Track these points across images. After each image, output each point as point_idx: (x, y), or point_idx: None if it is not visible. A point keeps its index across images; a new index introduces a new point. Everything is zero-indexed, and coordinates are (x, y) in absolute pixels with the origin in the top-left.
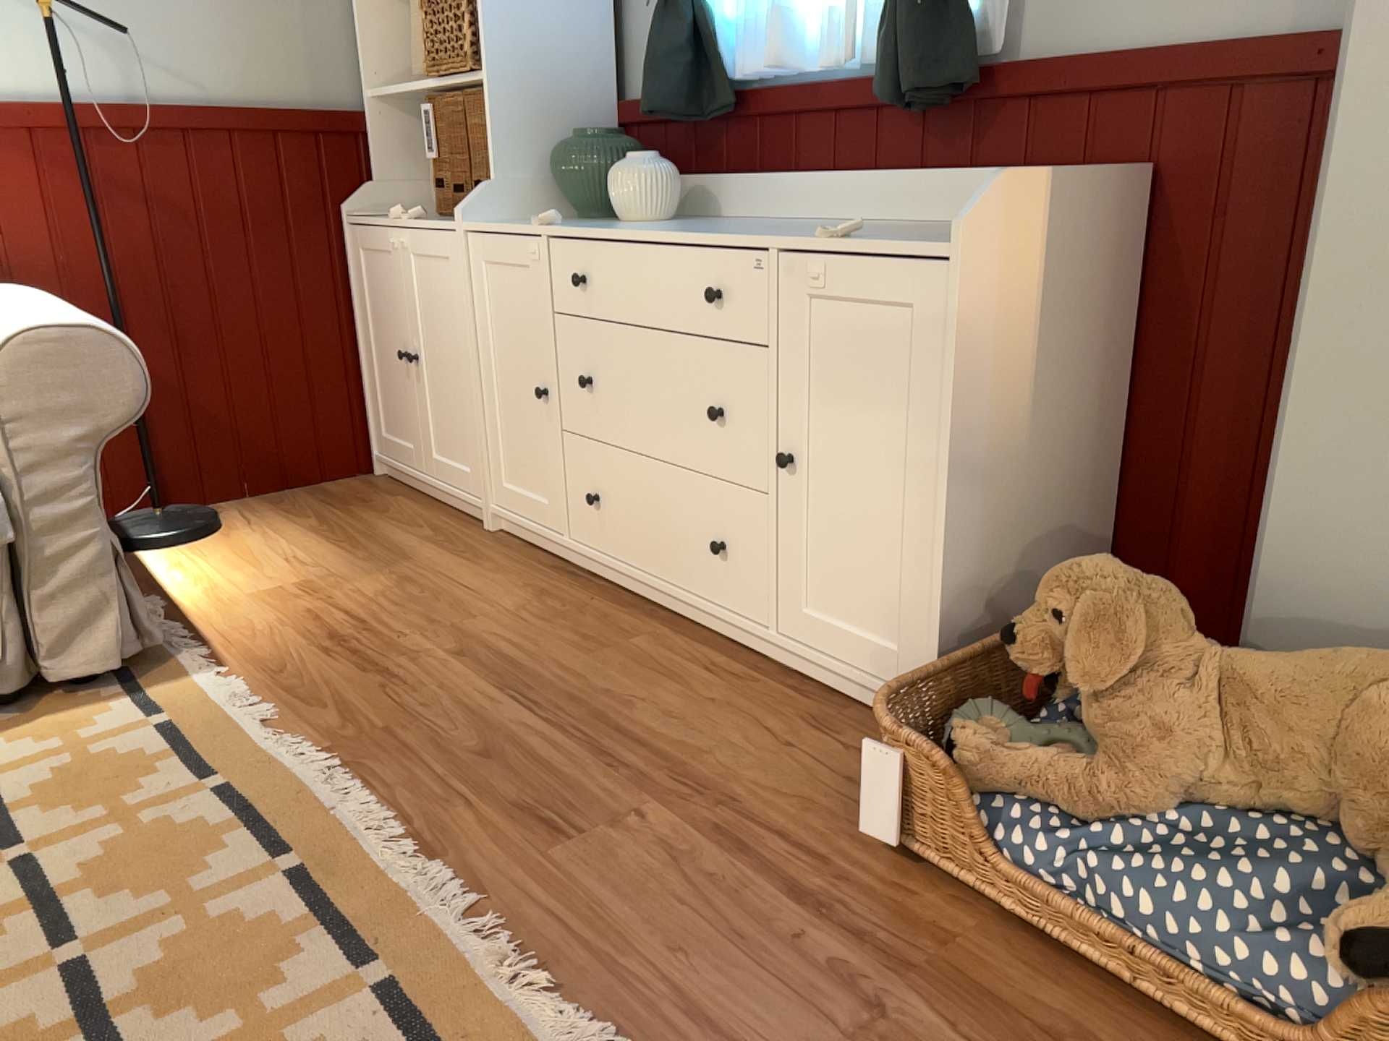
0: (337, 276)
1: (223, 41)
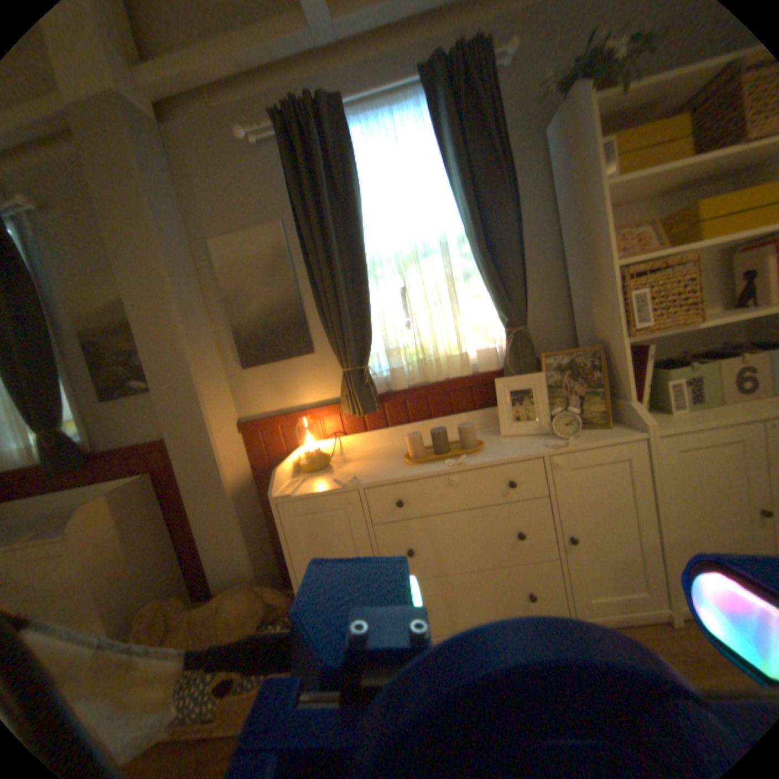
0: None
1: None
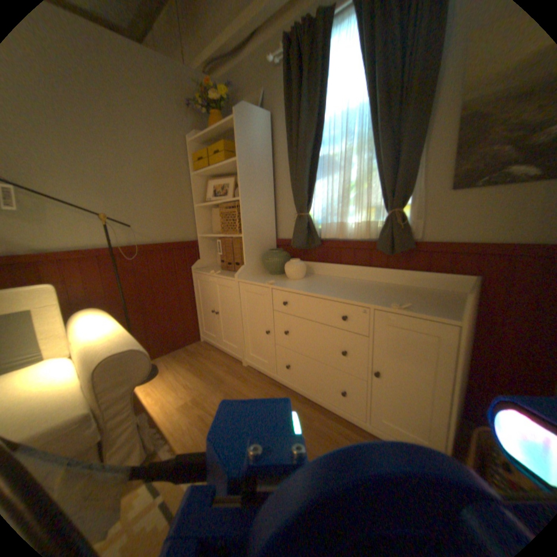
0: (189, 285)
1: (156, 222)
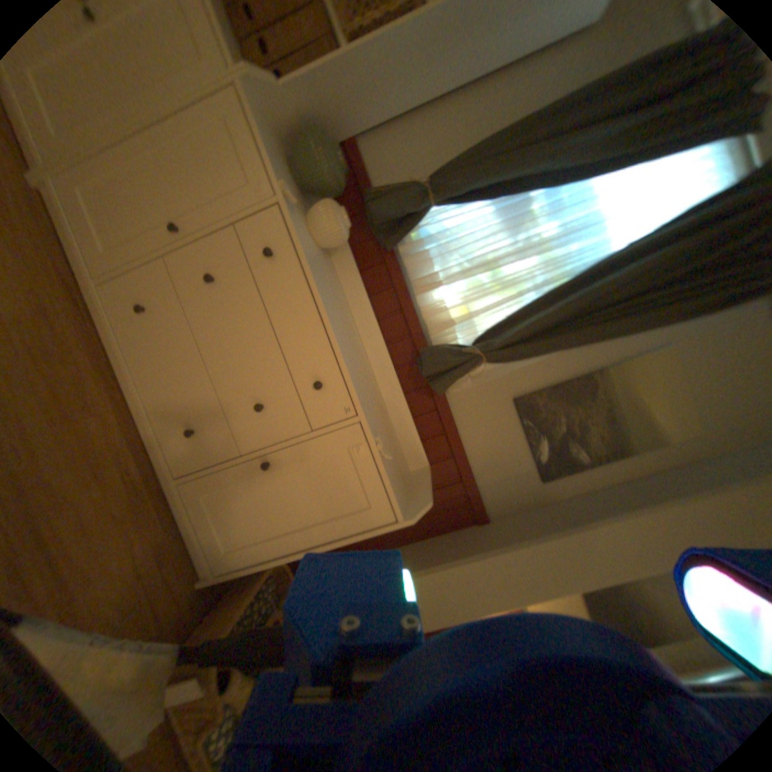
0: None
1: None
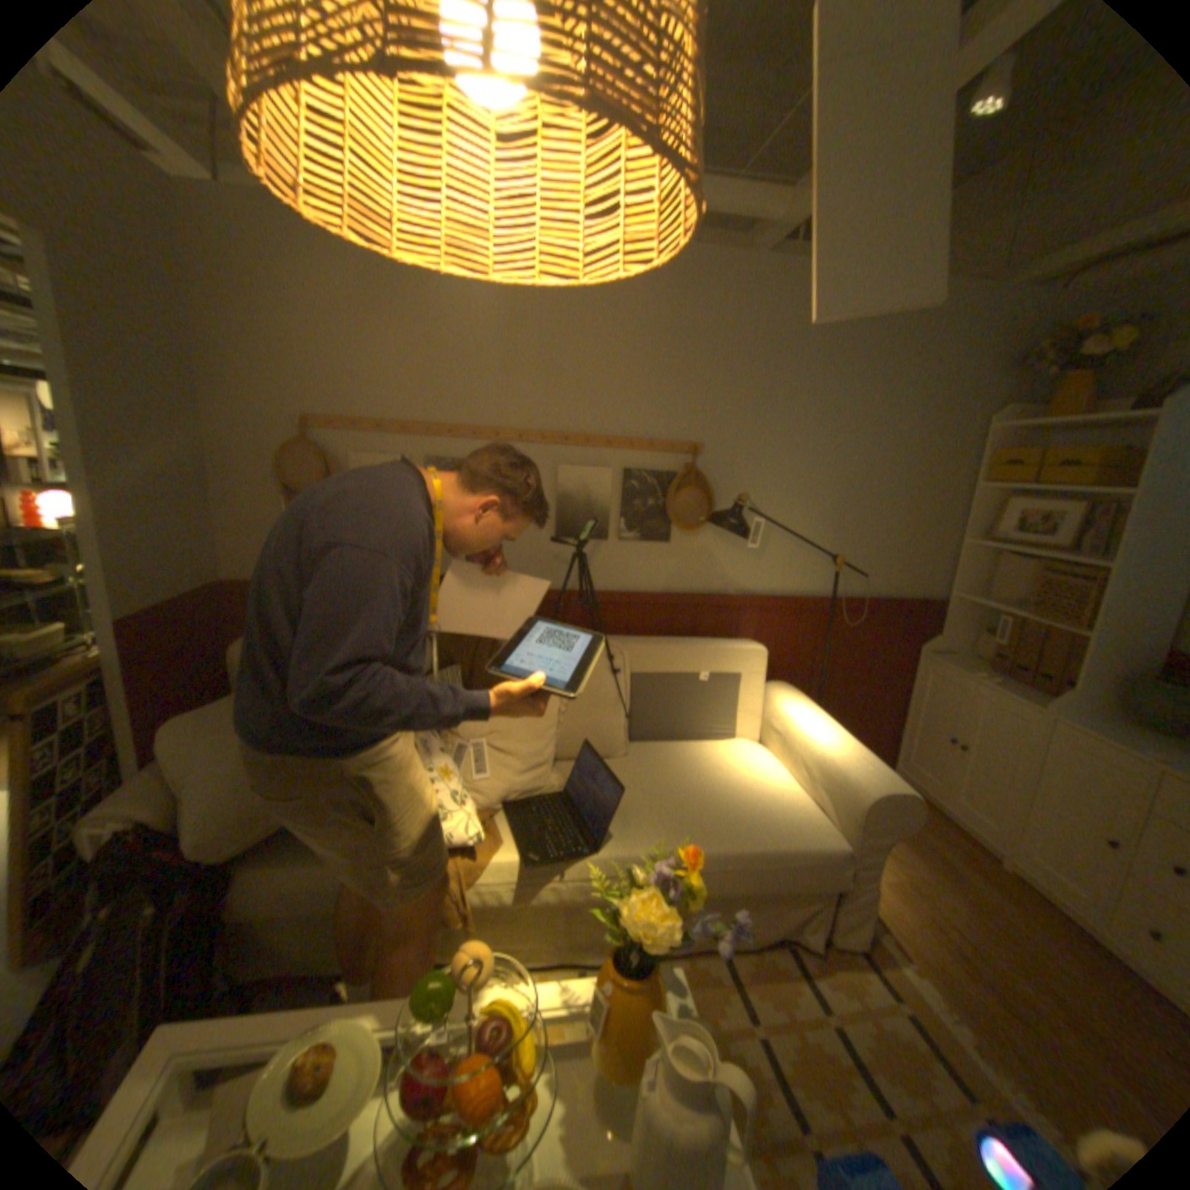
0: (908, 676)
1: (892, 565)
